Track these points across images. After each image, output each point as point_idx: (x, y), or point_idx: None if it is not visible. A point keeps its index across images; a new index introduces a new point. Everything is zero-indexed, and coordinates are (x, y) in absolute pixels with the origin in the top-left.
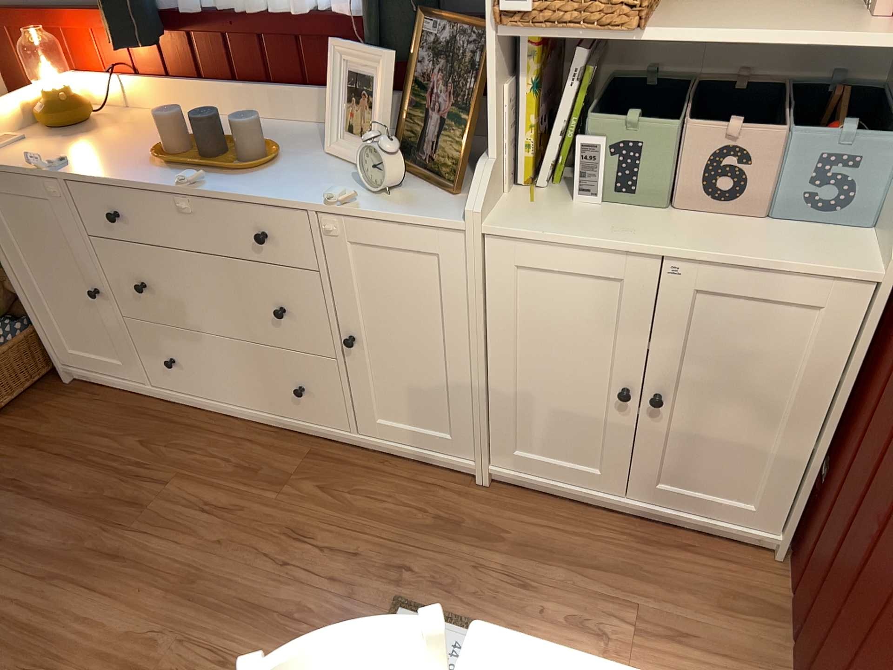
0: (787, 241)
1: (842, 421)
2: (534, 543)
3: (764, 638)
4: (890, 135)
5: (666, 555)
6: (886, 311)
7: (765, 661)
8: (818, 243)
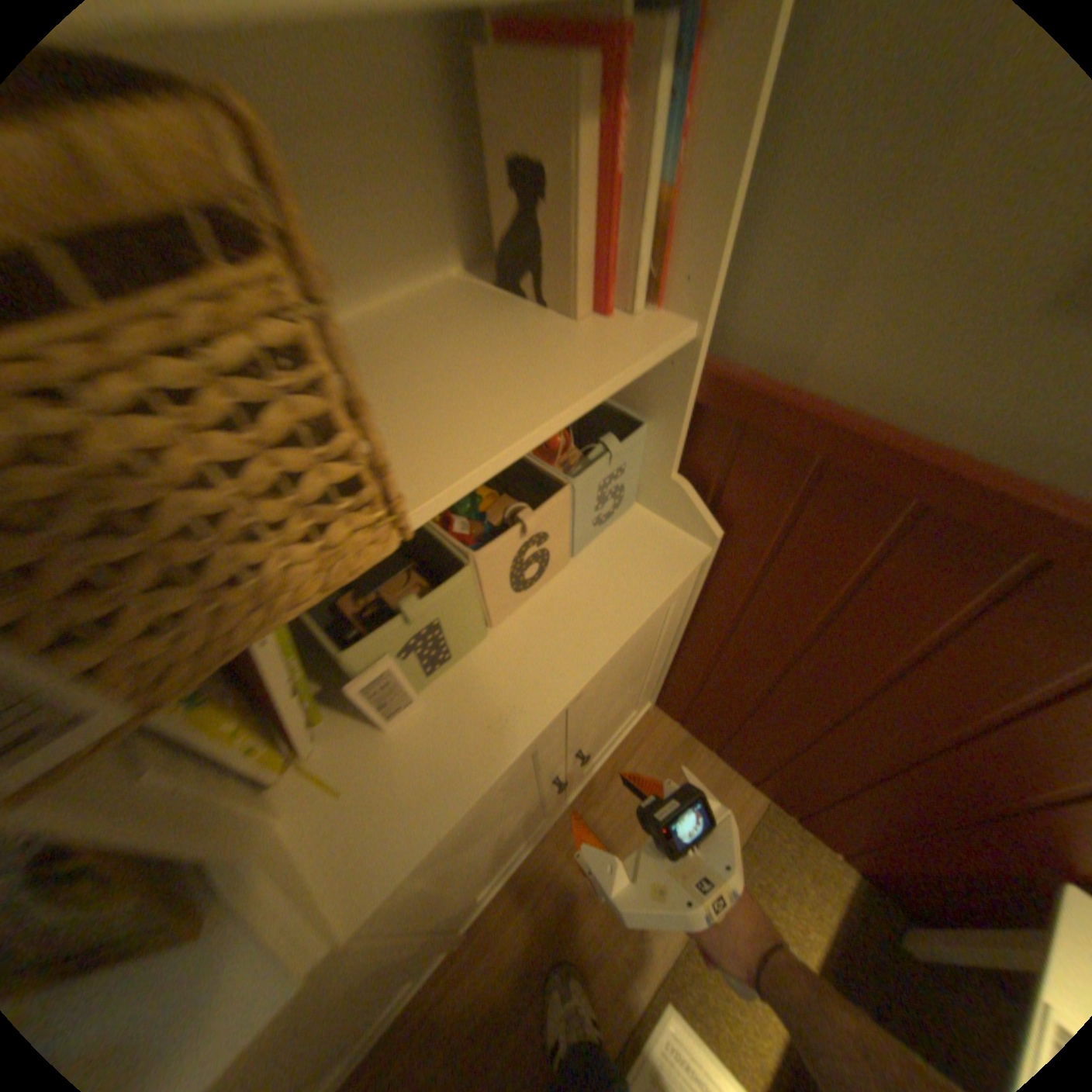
0: (619, 567)
1: (689, 635)
2: (558, 926)
3: (711, 774)
4: (634, 419)
5: (619, 796)
6: (719, 564)
7: (728, 787)
8: (637, 548)
